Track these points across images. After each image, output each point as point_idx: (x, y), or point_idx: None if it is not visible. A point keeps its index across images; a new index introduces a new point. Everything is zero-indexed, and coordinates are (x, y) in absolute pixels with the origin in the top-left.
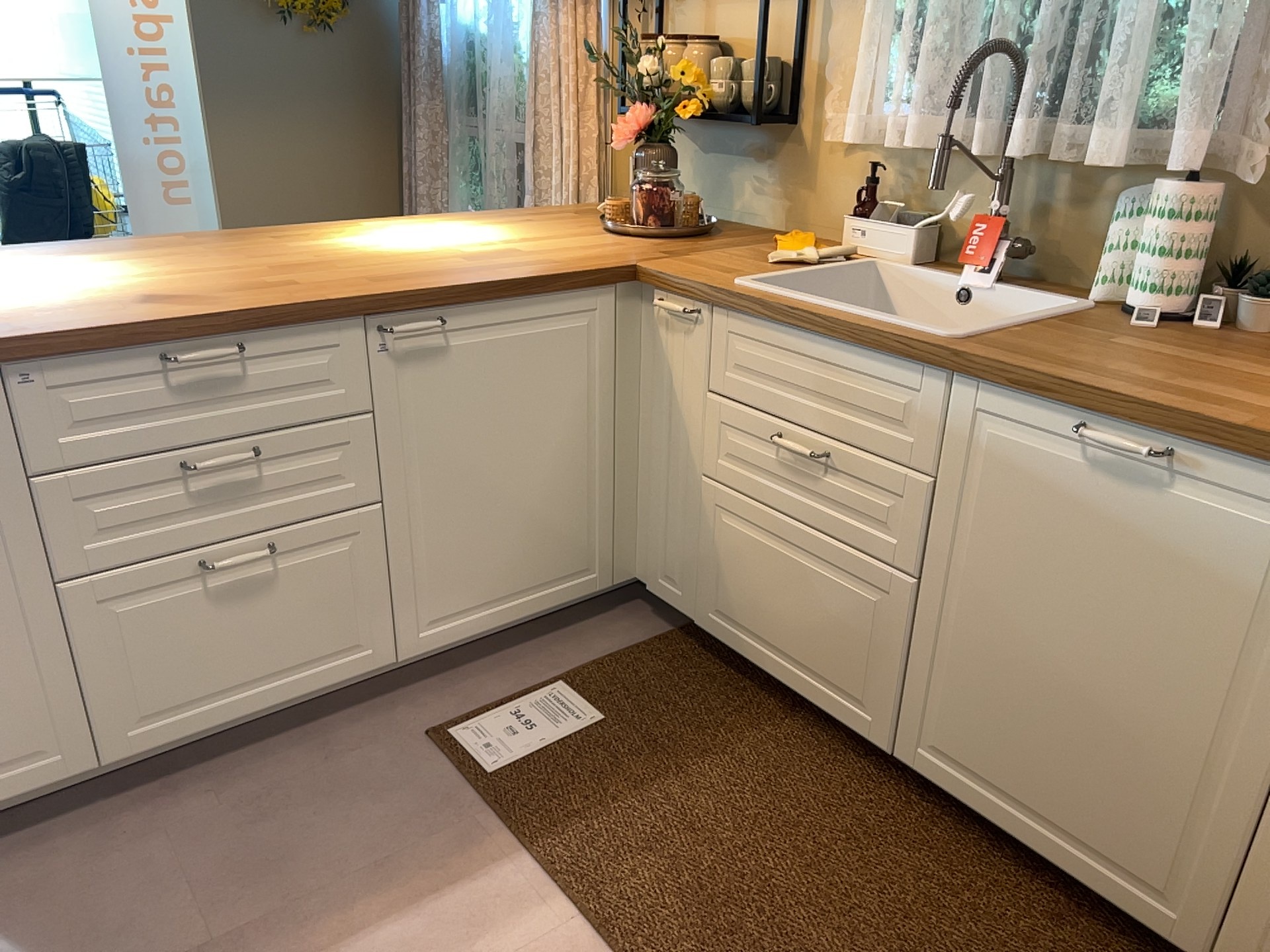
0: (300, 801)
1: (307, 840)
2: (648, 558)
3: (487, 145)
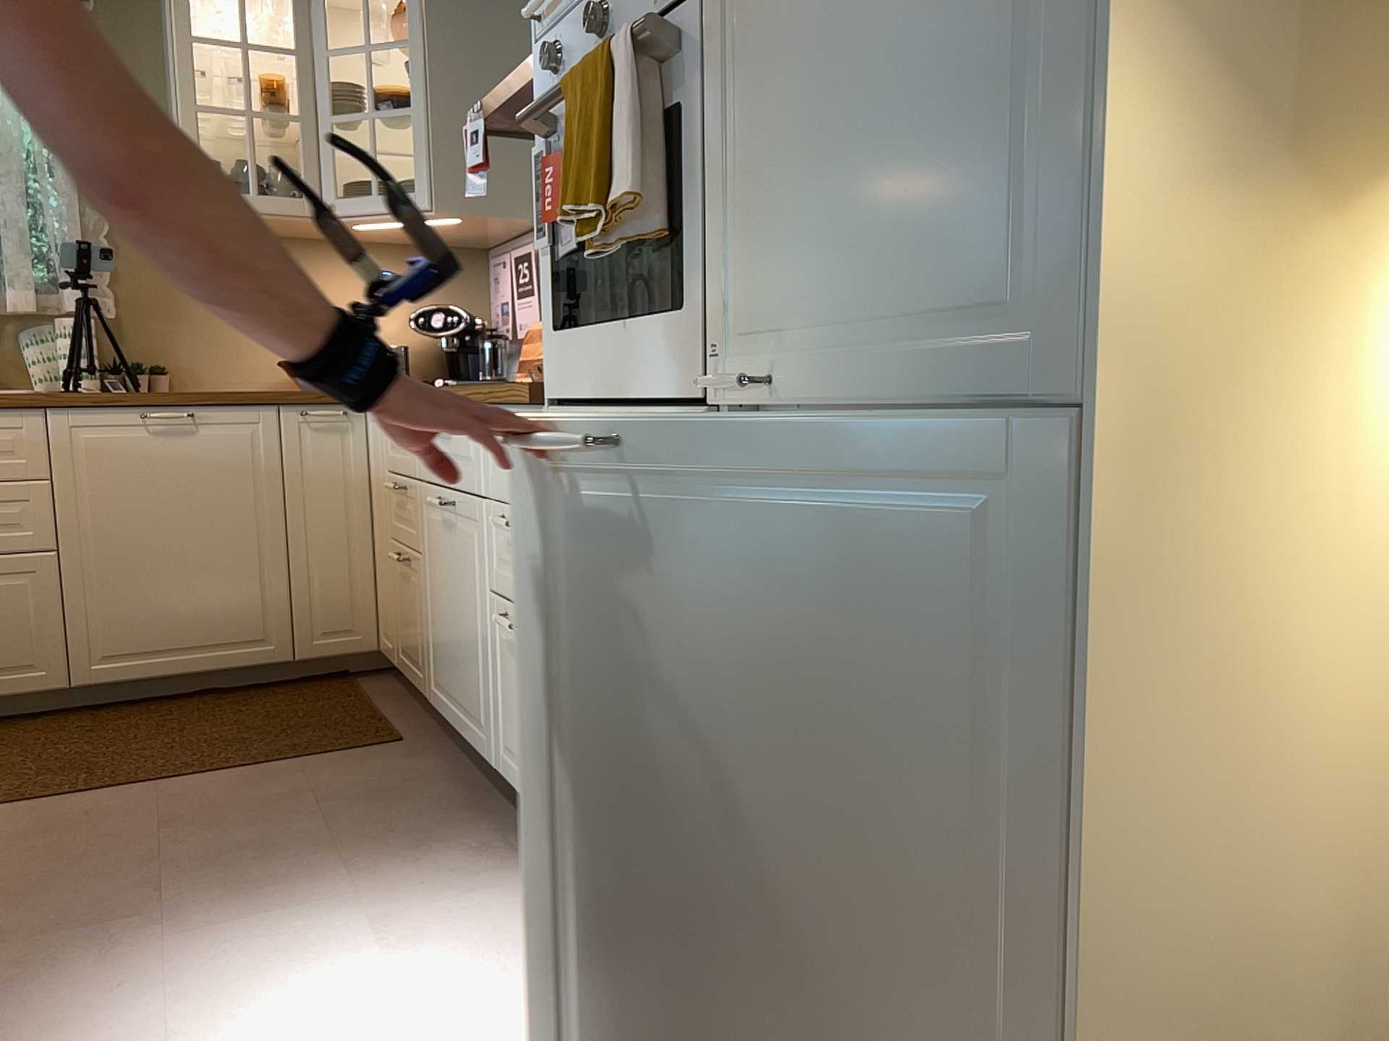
0: None
1: None
2: None
3: None
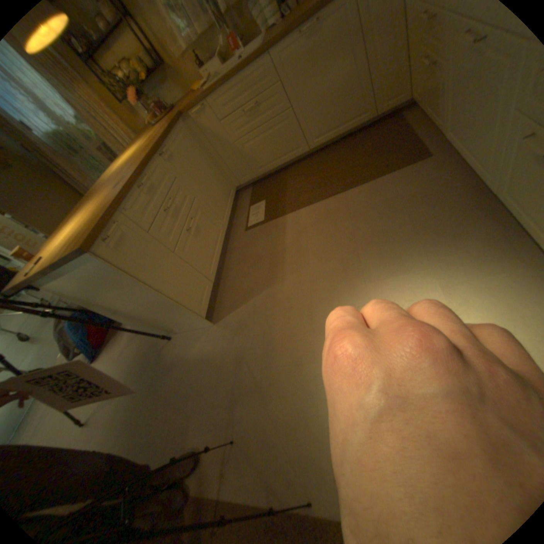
0: (246, 253)
1: (257, 251)
2: (236, 178)
3: (91, 154)
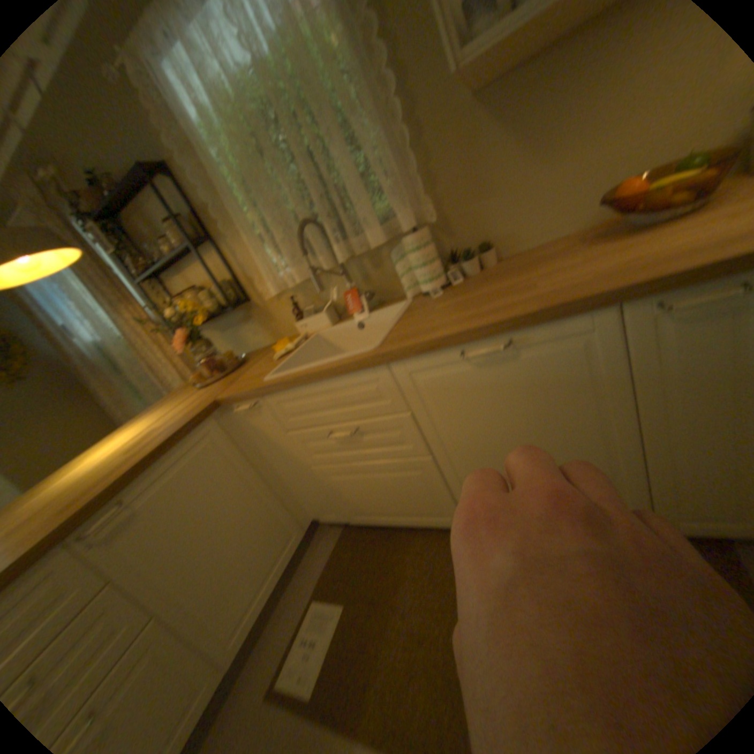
0: None
1: None
2: (311, 512)
3: (132, 383)
